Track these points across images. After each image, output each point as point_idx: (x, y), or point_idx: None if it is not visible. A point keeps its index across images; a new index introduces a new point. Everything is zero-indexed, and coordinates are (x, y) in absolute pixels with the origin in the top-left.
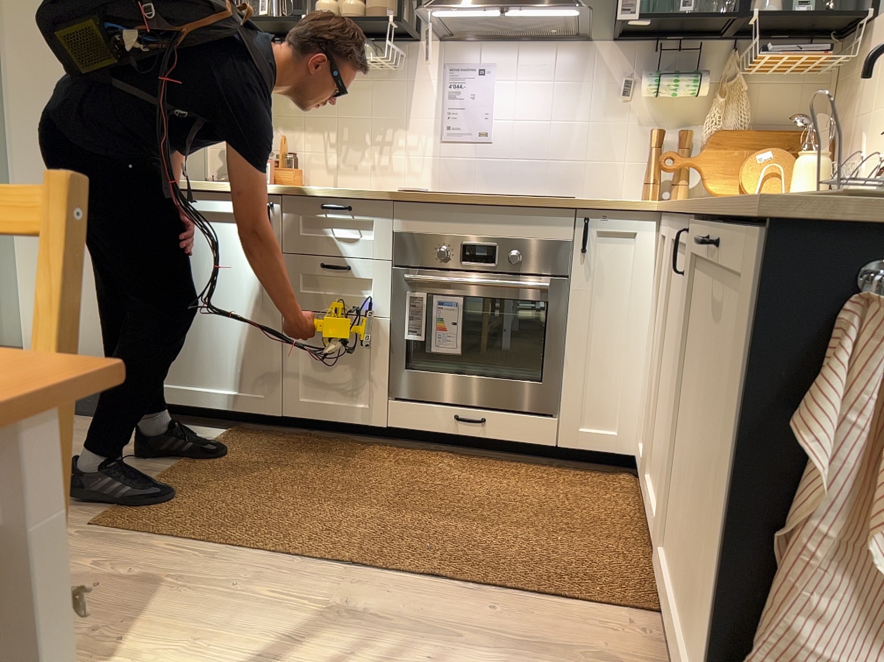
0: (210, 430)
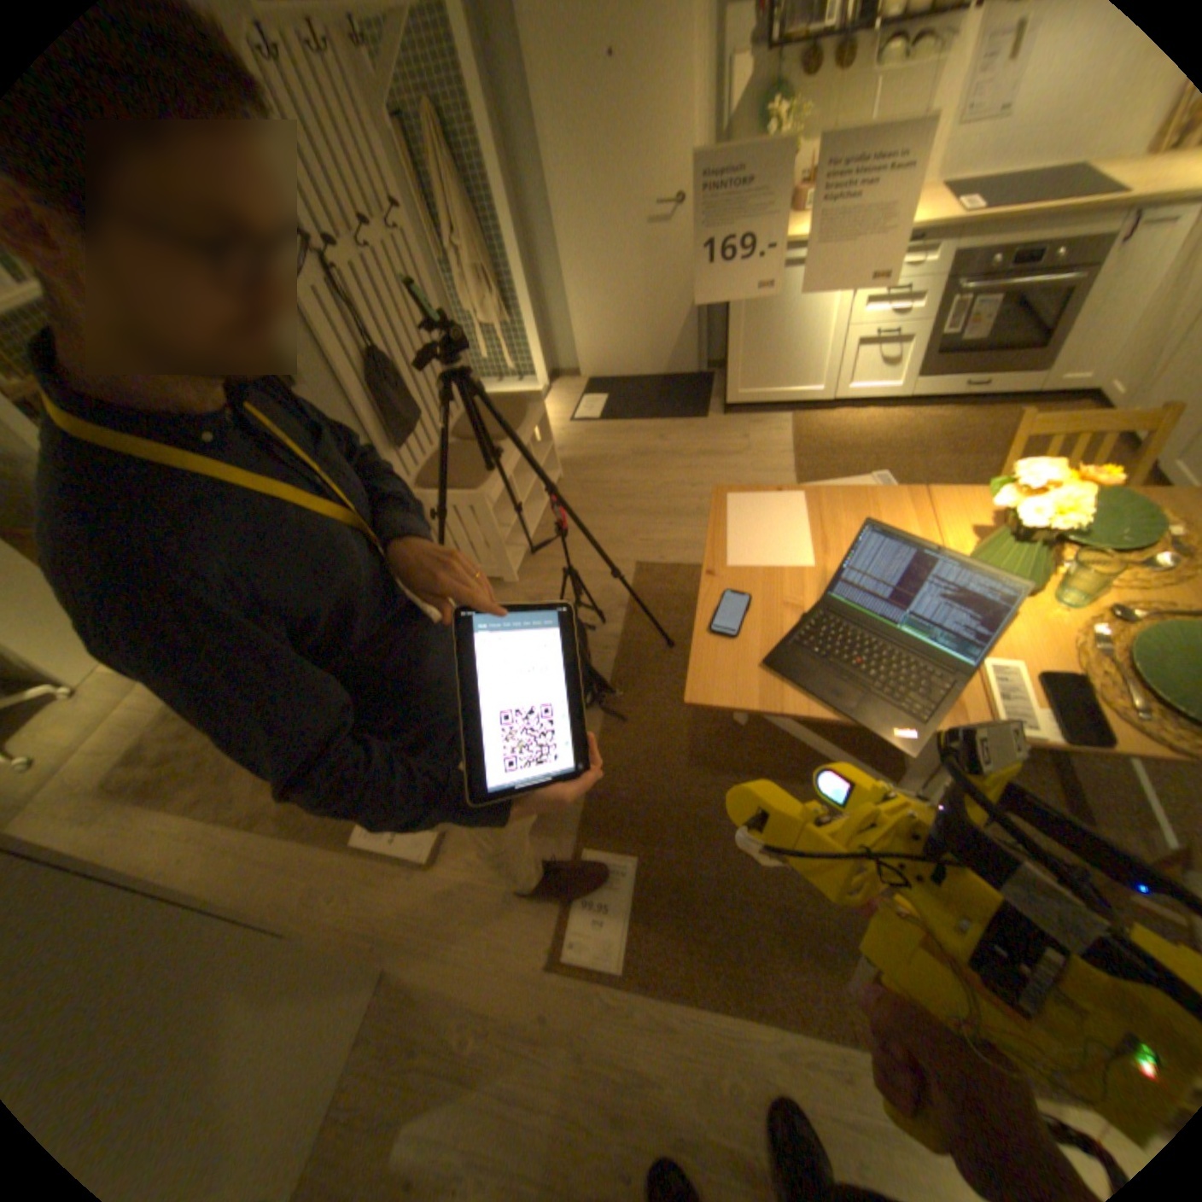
0: (781, 416)
